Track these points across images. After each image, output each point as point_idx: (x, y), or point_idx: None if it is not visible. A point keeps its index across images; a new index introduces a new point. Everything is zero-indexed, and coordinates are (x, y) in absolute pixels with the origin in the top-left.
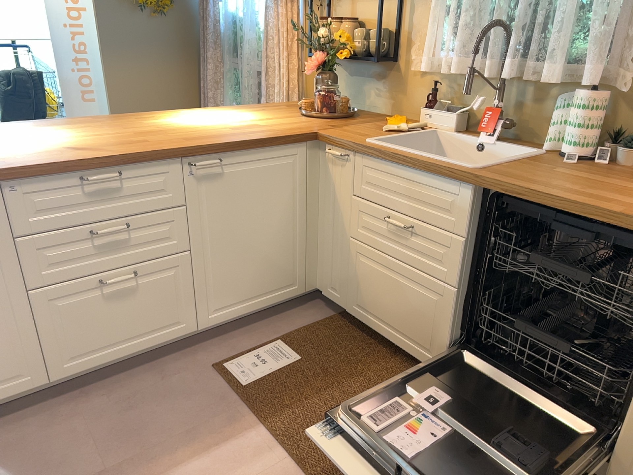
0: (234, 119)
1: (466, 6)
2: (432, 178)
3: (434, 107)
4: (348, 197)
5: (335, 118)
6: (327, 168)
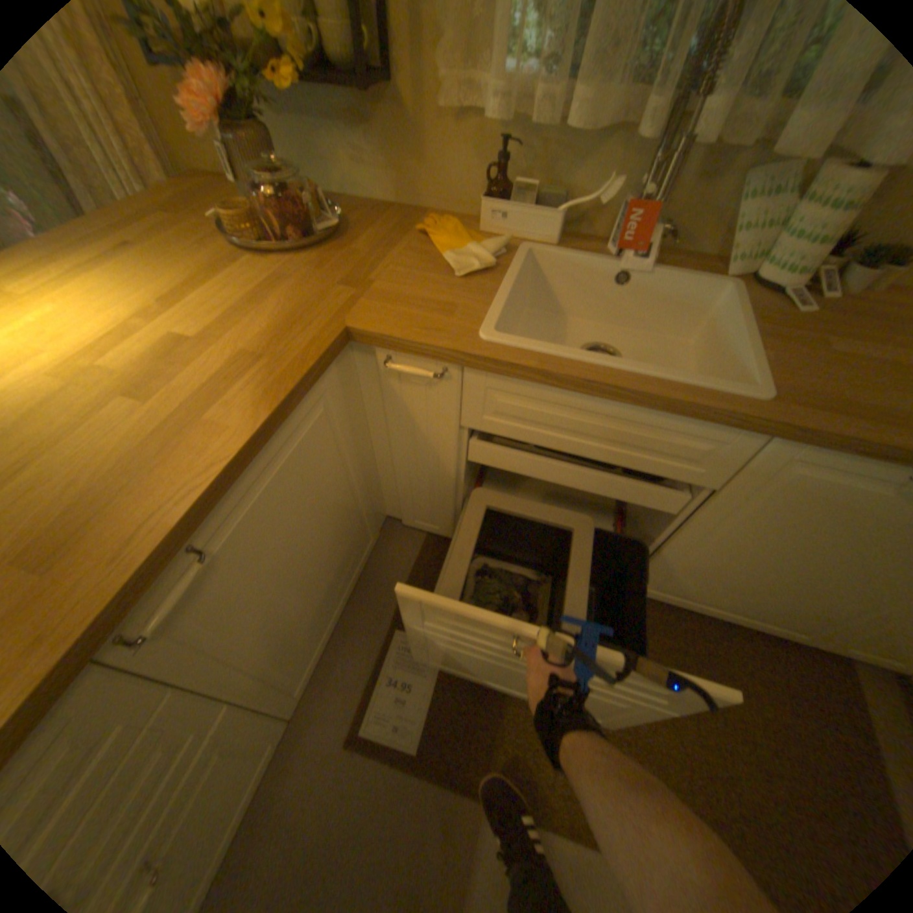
0: (88, 323)
1: None
2: (675, 418)
3: (500, 186)
4: (450, 430)
5: (319, 242)
6: (387, 386)
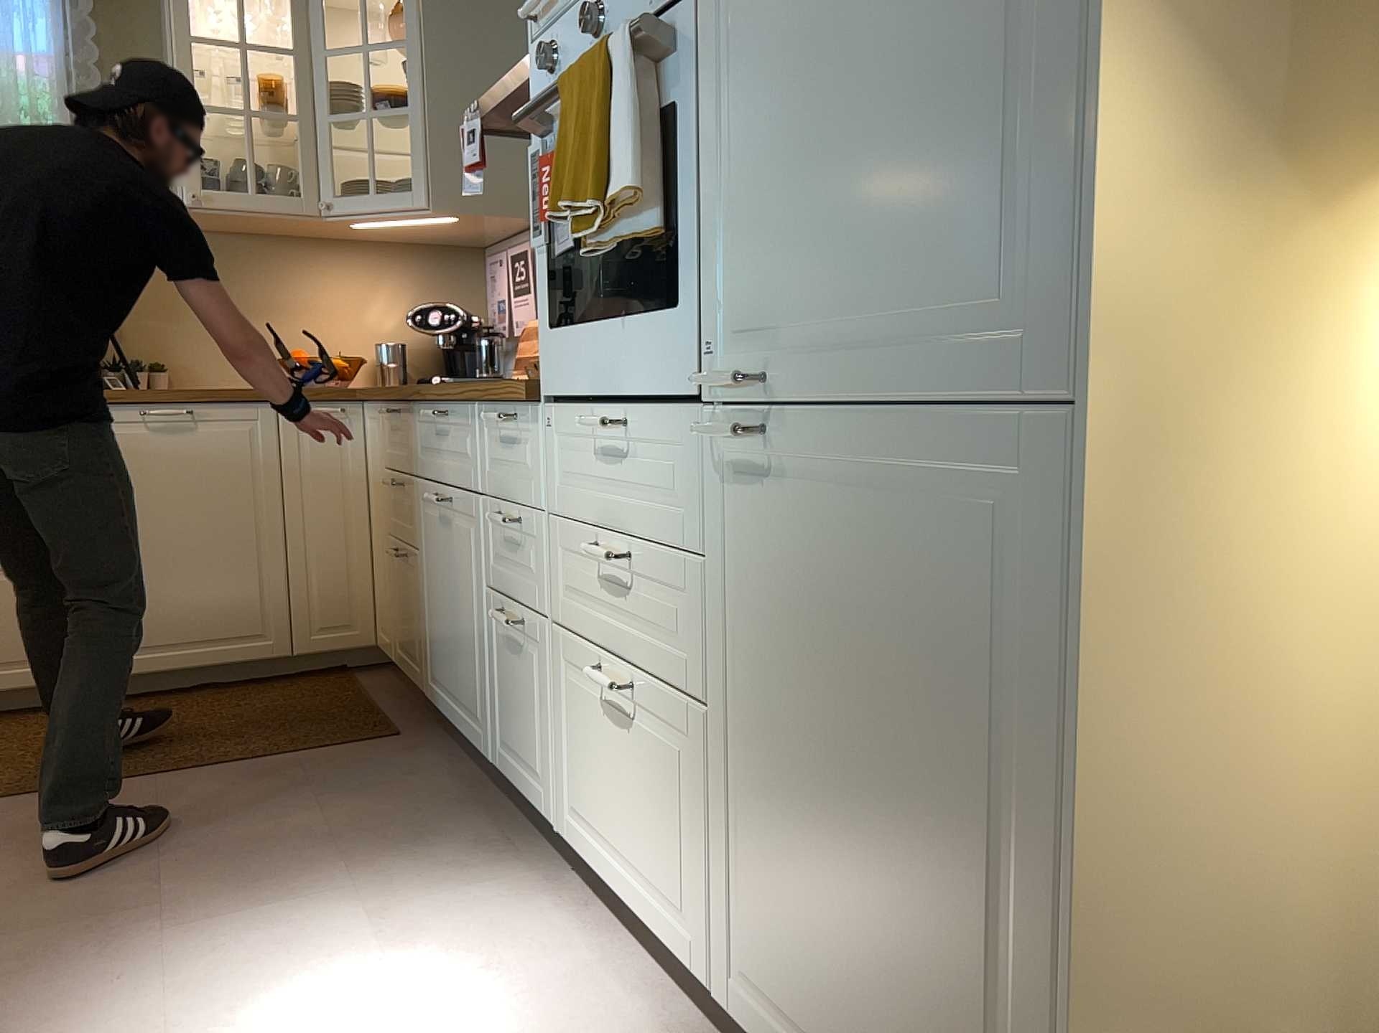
0: None
1: None
2: None
3: None
4: None
5: None
6: None
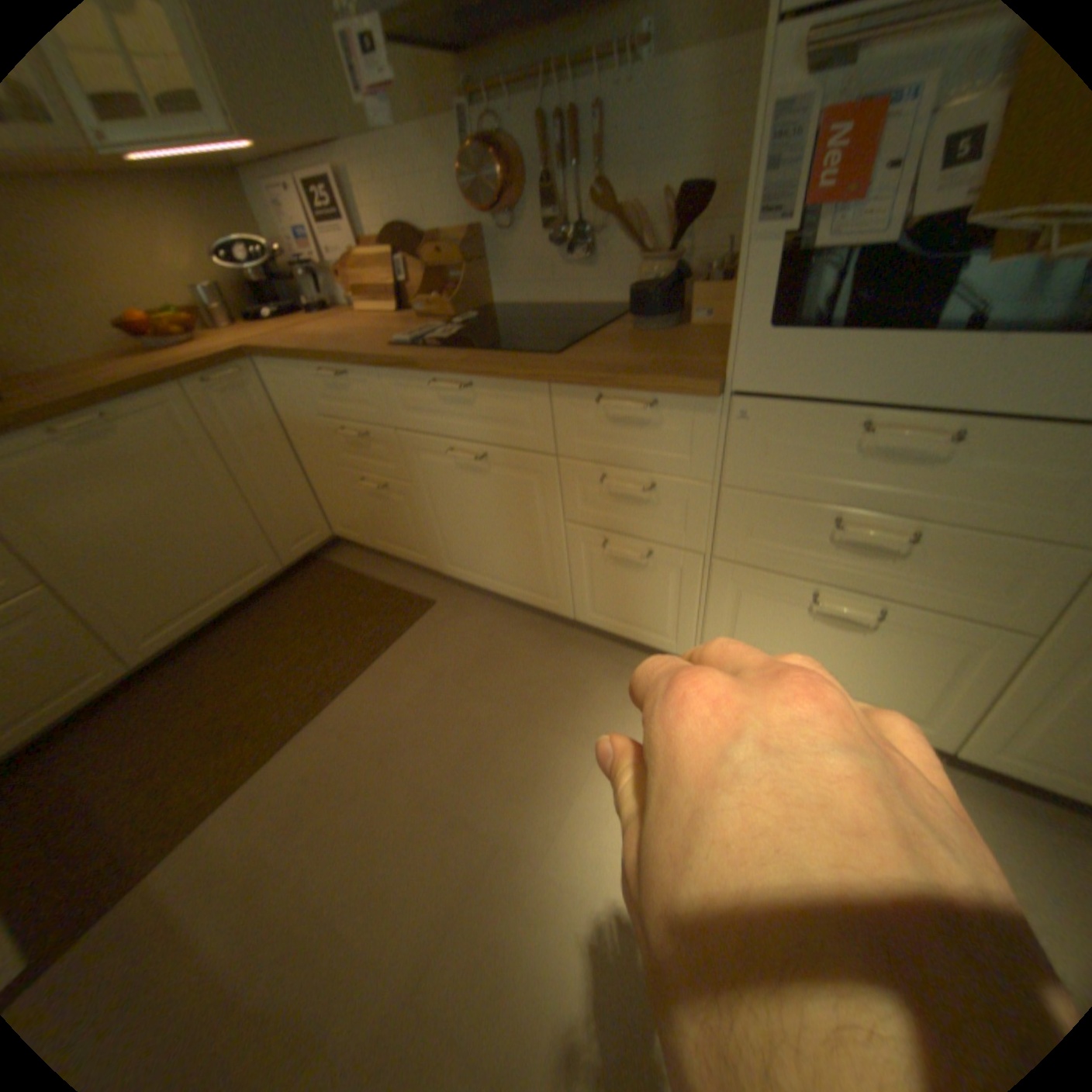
0: None
1: None
2: None
3: None
4: None
5: None
6: None
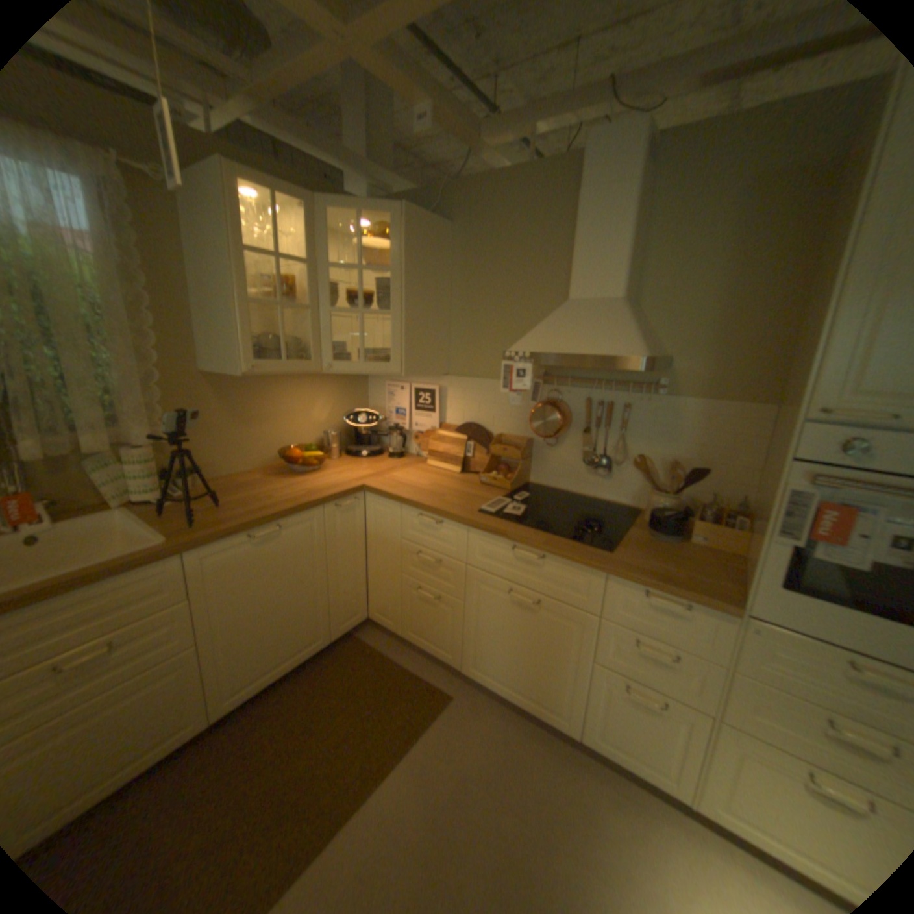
0: None
1: None
2: (120, 579)
3: None
4: None
5: None
6: None
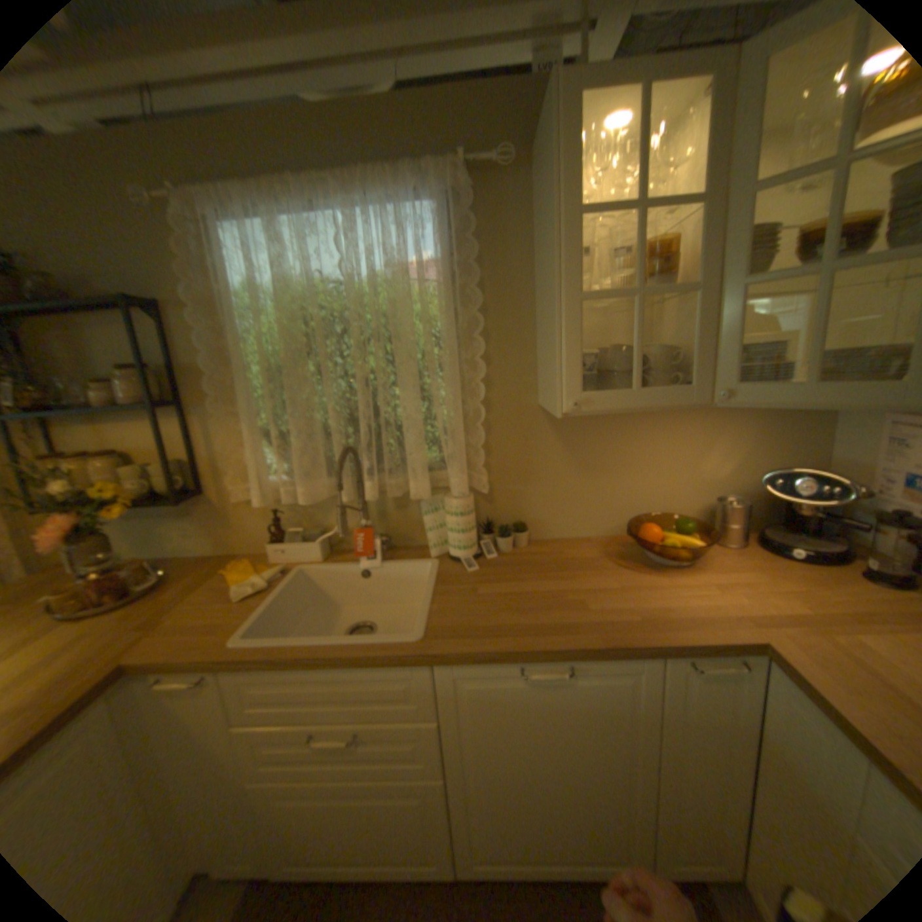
0: None
1: (293, 428)
2: (365, 671)
3: (280, 534)
4: (220, 734)
5: (130, 600)
6: (159, 706)
